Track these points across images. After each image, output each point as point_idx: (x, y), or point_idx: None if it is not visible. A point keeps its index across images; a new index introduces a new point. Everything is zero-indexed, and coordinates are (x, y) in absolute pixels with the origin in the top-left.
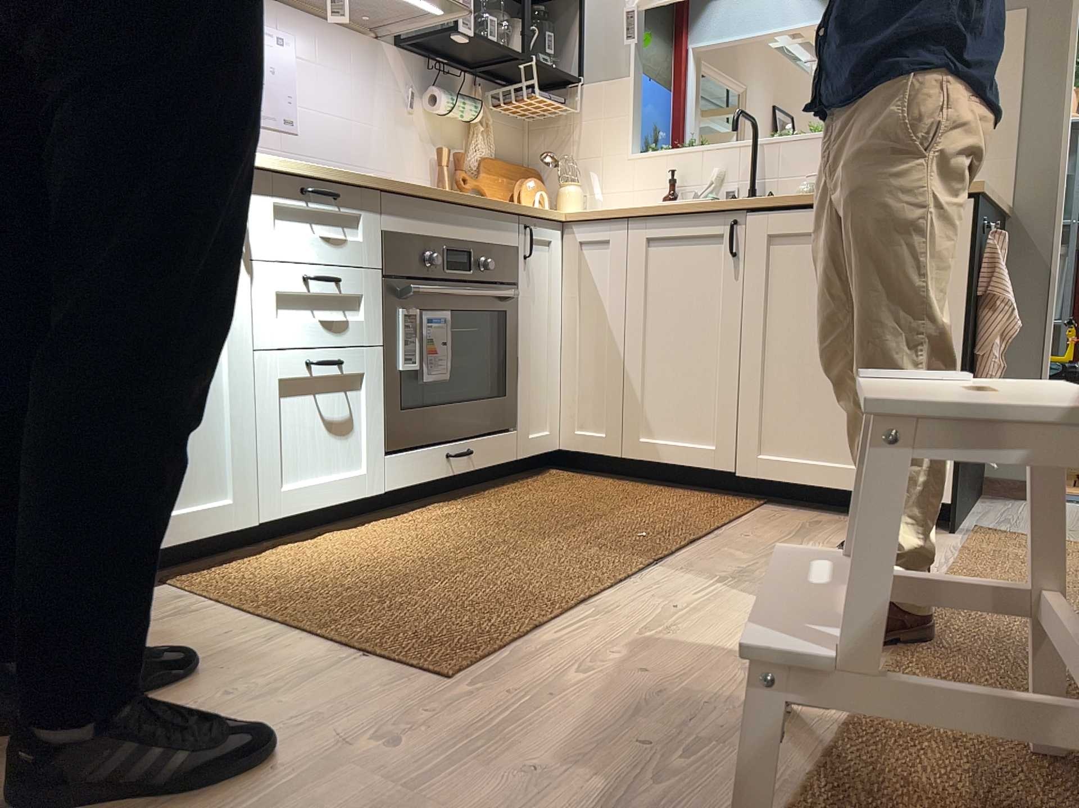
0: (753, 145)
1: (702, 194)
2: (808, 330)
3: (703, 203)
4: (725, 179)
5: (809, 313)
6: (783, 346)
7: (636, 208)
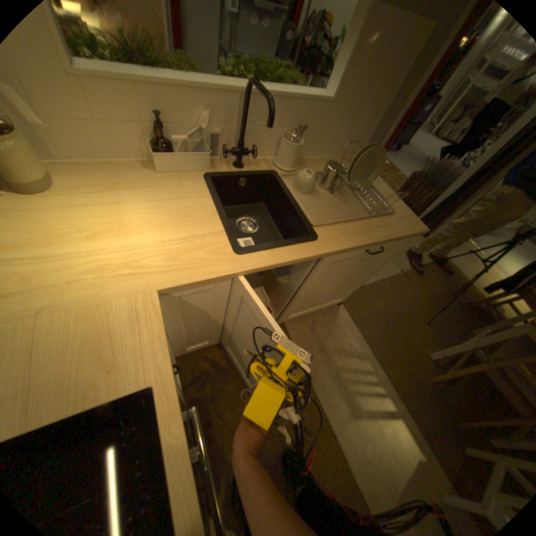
0: (242, 100)
1: (182, 133)
2: (325, 285)
3: (300, 259)
4: (205, 121)
5: (329, 281)
6: (311, 292)
7: (242, 272)
